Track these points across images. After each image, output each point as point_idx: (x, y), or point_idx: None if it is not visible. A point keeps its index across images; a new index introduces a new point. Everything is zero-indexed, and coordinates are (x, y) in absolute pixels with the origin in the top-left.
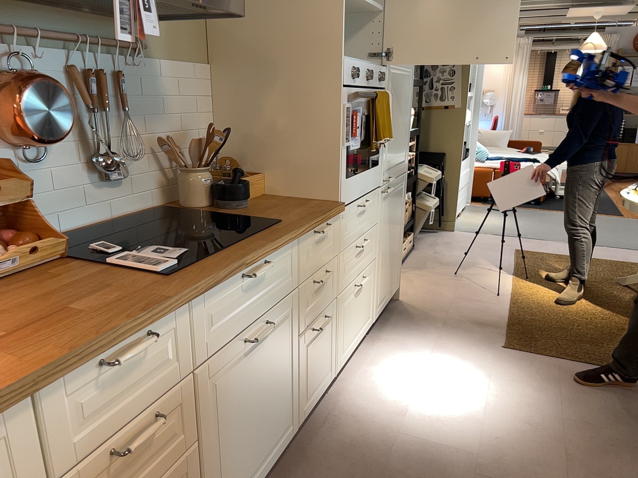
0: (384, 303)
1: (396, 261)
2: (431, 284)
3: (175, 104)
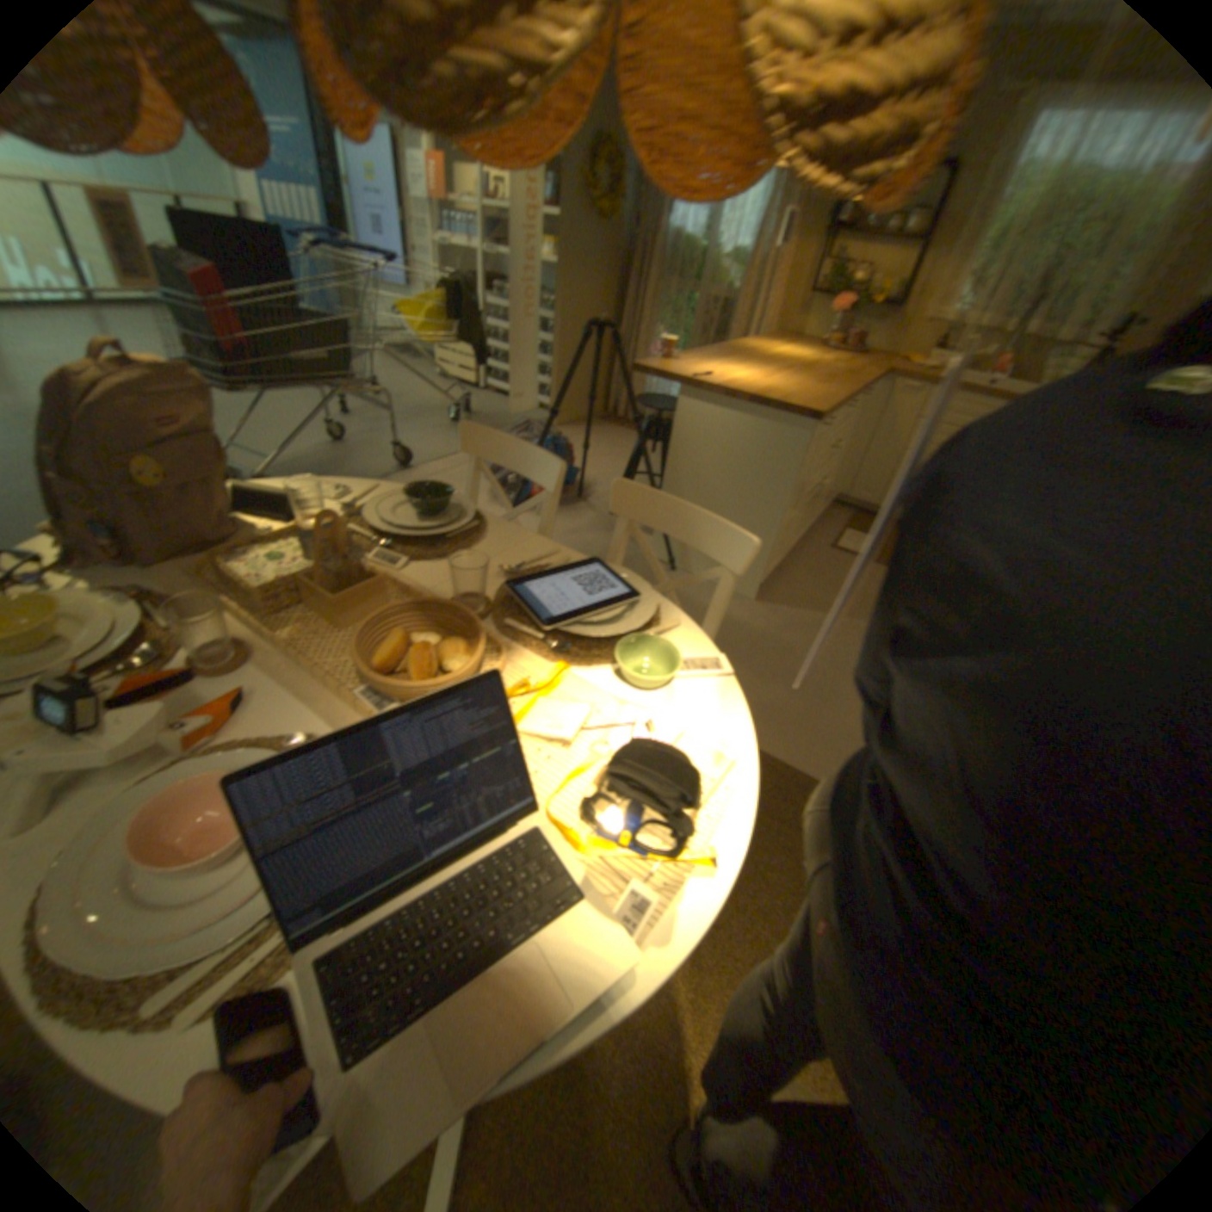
0: None
1: None
2: None
3: None
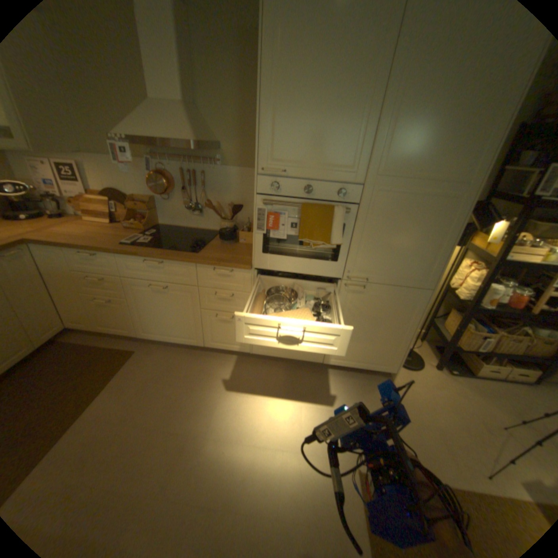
0: (350, 364)
1: (386, 350)
2: (449, 406)
3: (236, 188)
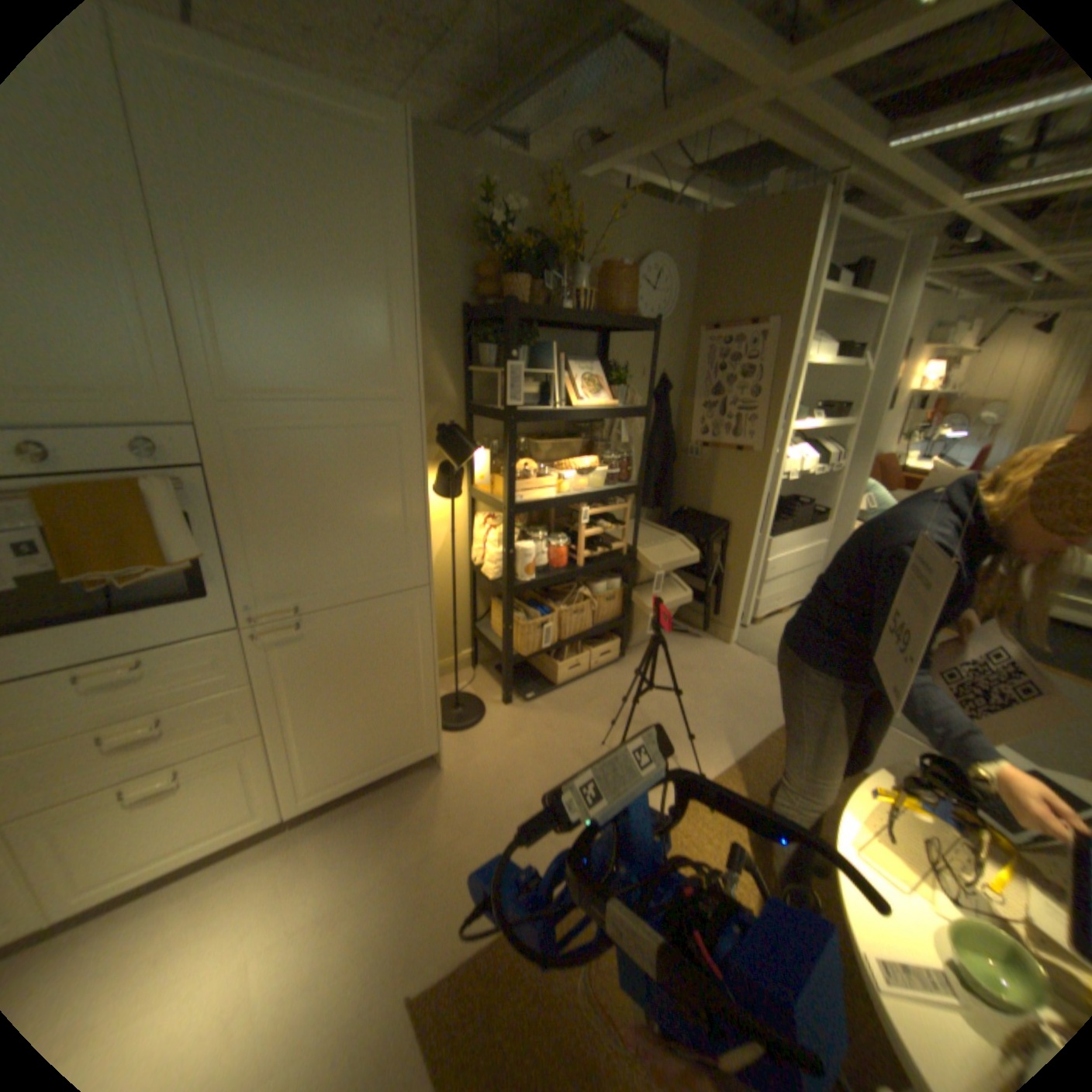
0: (344, 789)
1: (401, 724)
2: (532, 758)
3: None
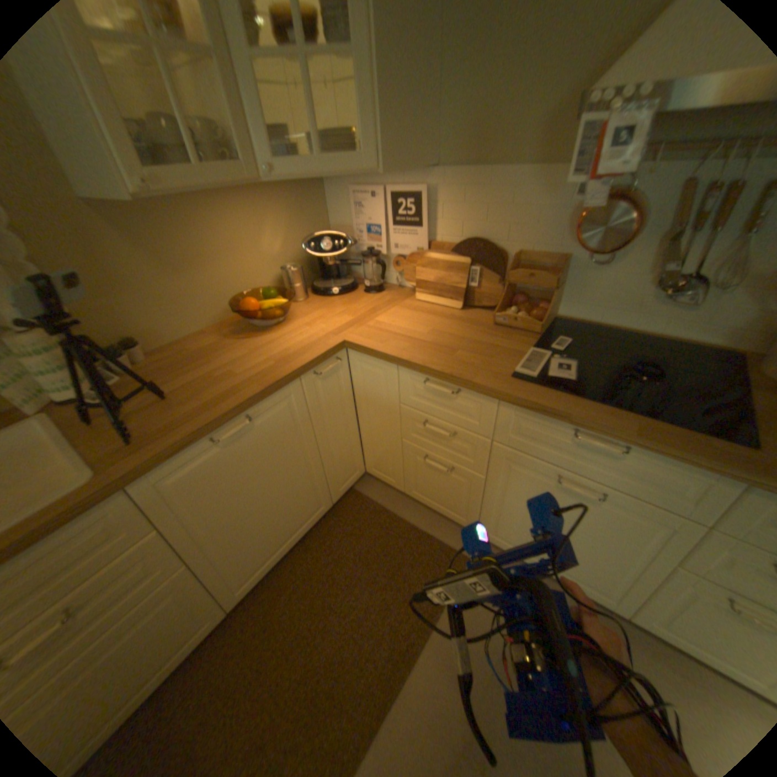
0: None
1: None
2: None
3: None
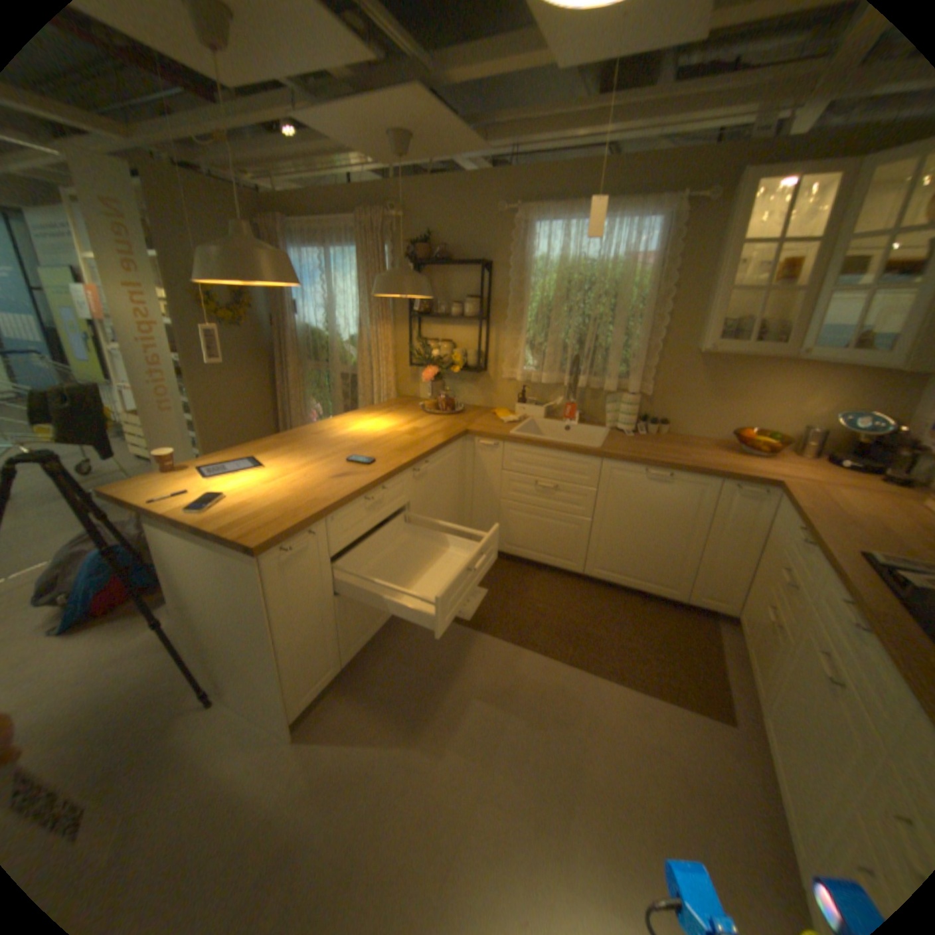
0: None
1: None
2: None
3: None
